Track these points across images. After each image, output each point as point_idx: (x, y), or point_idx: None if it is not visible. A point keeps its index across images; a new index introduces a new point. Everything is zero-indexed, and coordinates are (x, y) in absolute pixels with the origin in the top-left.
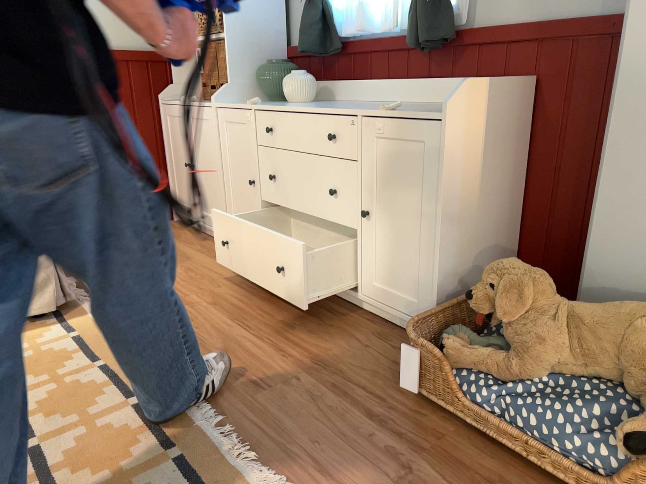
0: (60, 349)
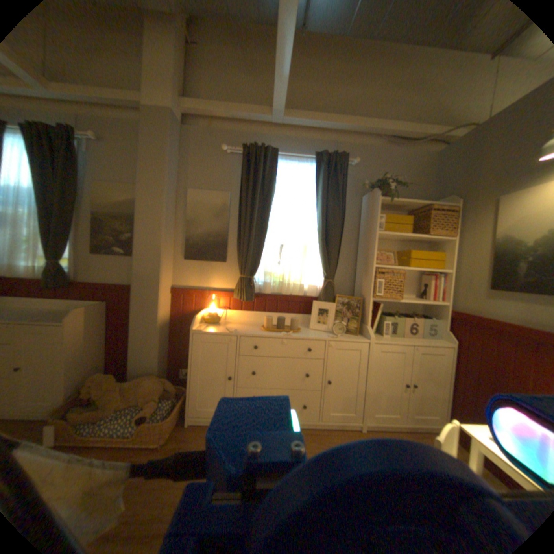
0: None
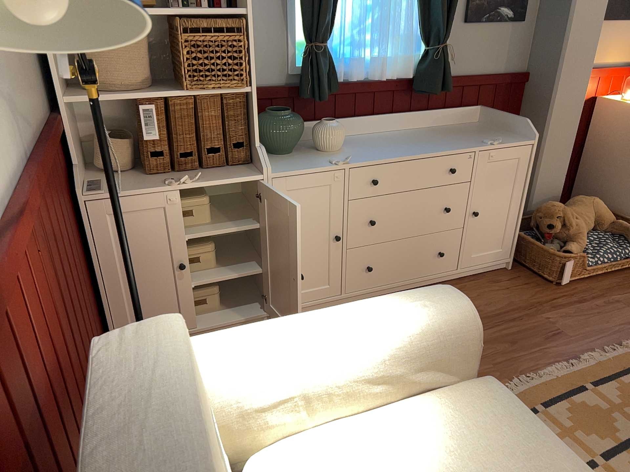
0: None
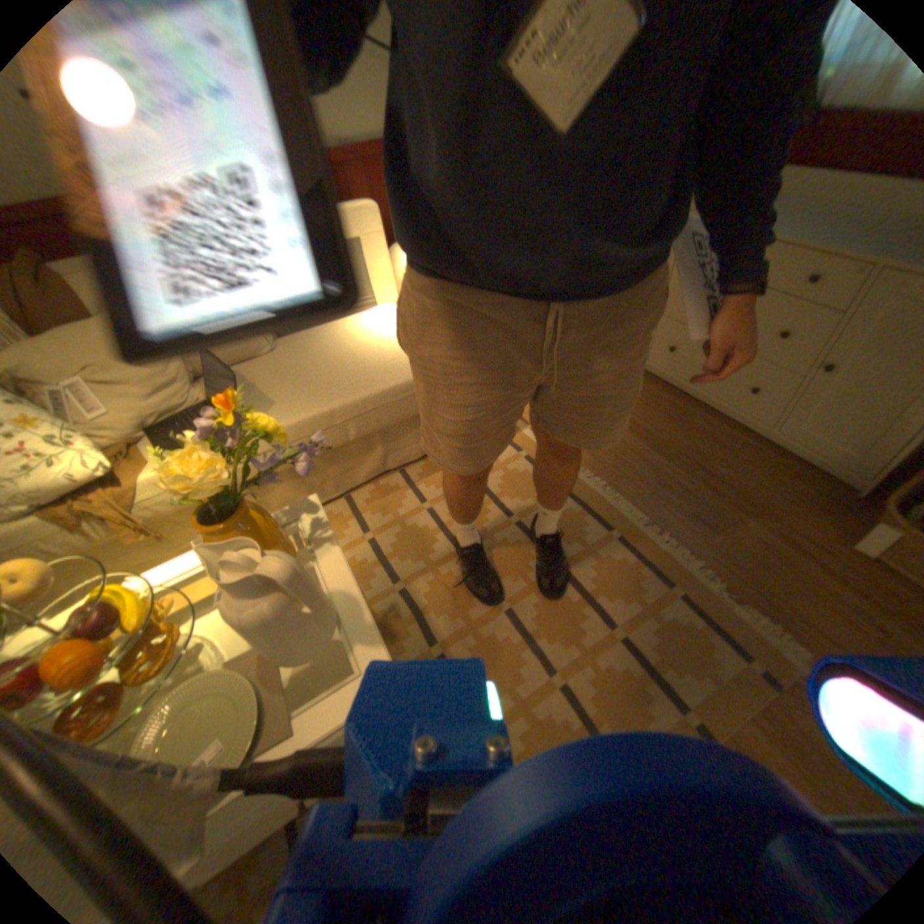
0: (521, 471)
